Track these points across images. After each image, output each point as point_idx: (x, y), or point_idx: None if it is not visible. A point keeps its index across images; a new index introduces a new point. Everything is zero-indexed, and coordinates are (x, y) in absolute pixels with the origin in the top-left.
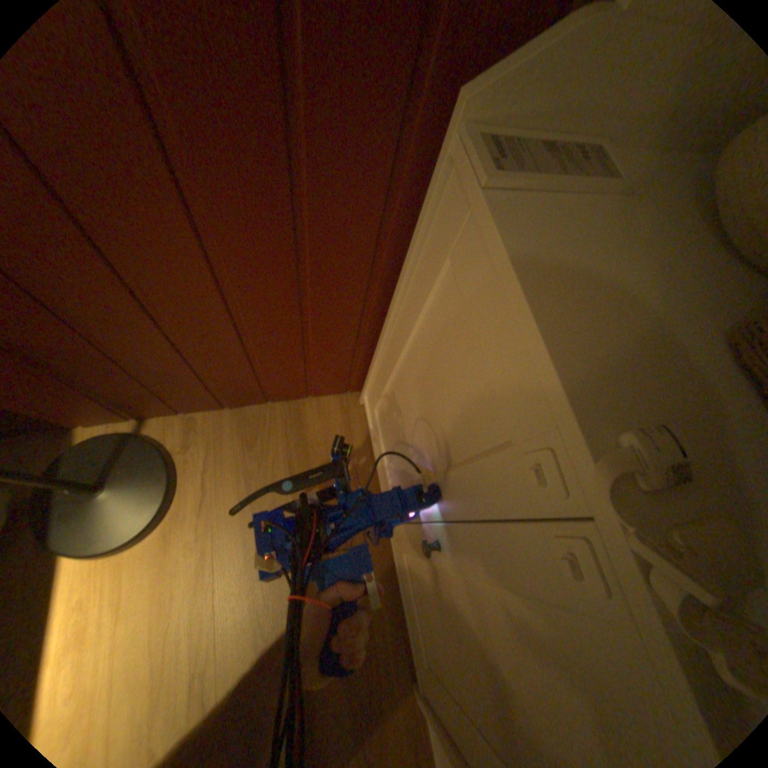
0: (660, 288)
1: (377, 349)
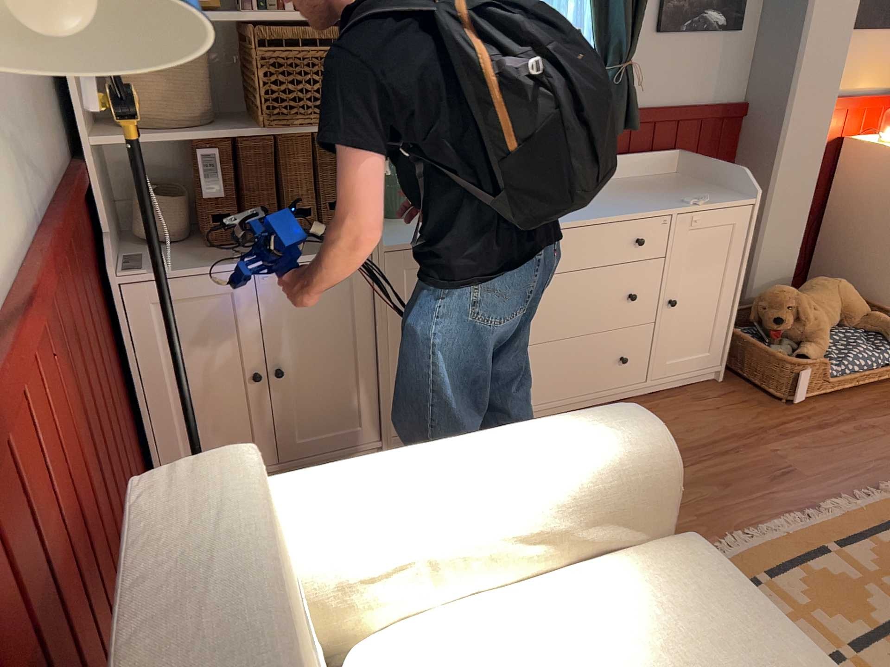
0: (187, 256)
1: (139, 430)
